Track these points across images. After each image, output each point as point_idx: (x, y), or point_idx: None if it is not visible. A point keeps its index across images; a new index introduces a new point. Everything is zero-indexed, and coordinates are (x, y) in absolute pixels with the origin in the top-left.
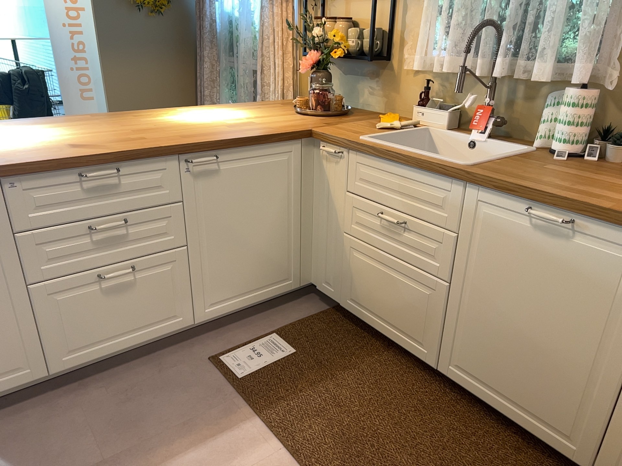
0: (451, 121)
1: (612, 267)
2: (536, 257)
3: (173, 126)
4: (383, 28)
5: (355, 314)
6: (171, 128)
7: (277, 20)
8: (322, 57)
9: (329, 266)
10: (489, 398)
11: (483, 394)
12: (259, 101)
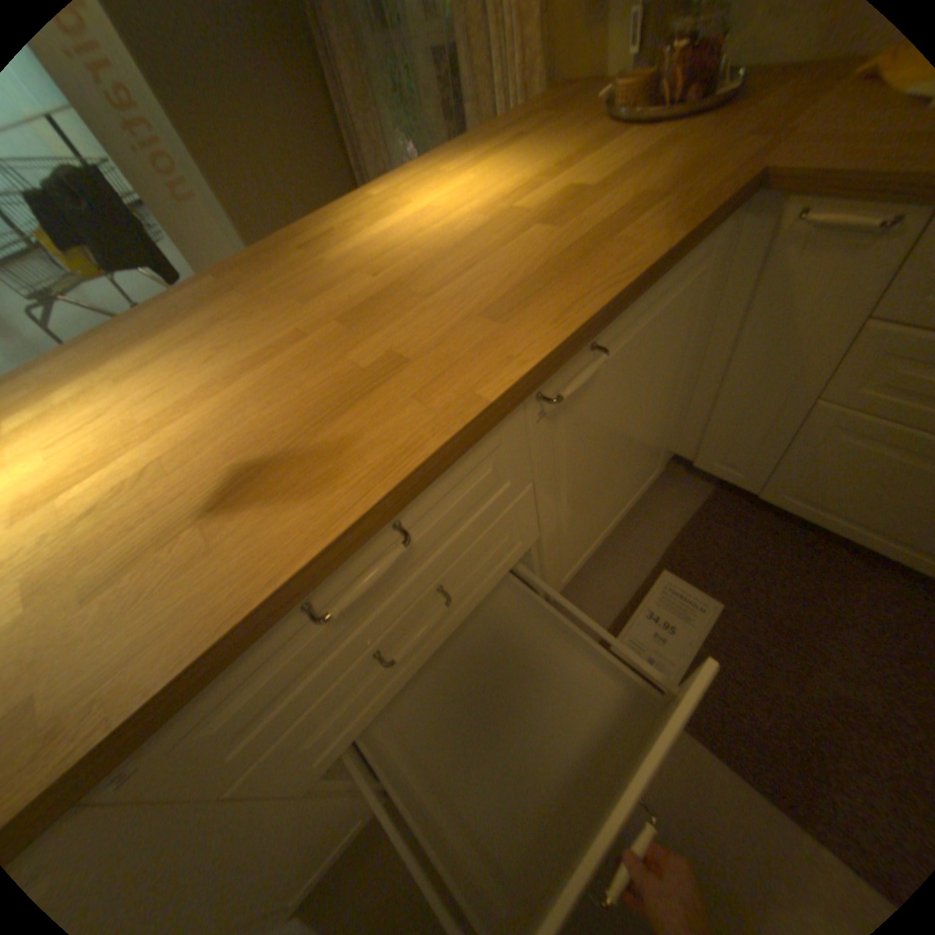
0: None
1: None
2: None
3: (414, 261)
4: None
5: (802, 516)
6: (419, 277)
7: None
8: None
9: (745, 444)
10: None
11: None
12: (473, 116)
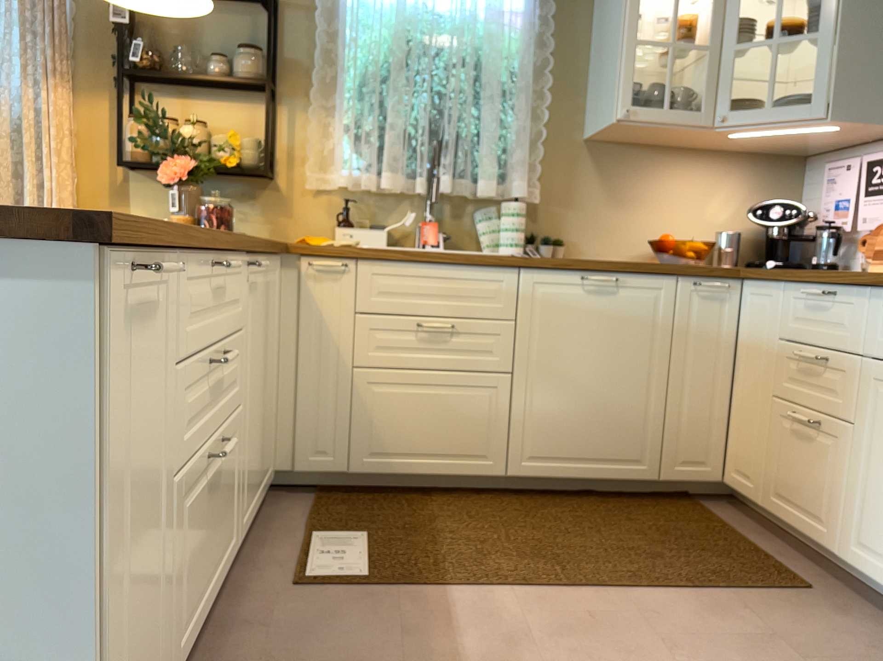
0: (387, 240)
1: (648, 305)
2: (593, 316)
3: None
4: (261, 139)
5: (377, 474)
6: None
7: (40, 109)
8: (201, 164)
9: (324, 426)
10: (569, 471)
11: (562, 470)
12: None
